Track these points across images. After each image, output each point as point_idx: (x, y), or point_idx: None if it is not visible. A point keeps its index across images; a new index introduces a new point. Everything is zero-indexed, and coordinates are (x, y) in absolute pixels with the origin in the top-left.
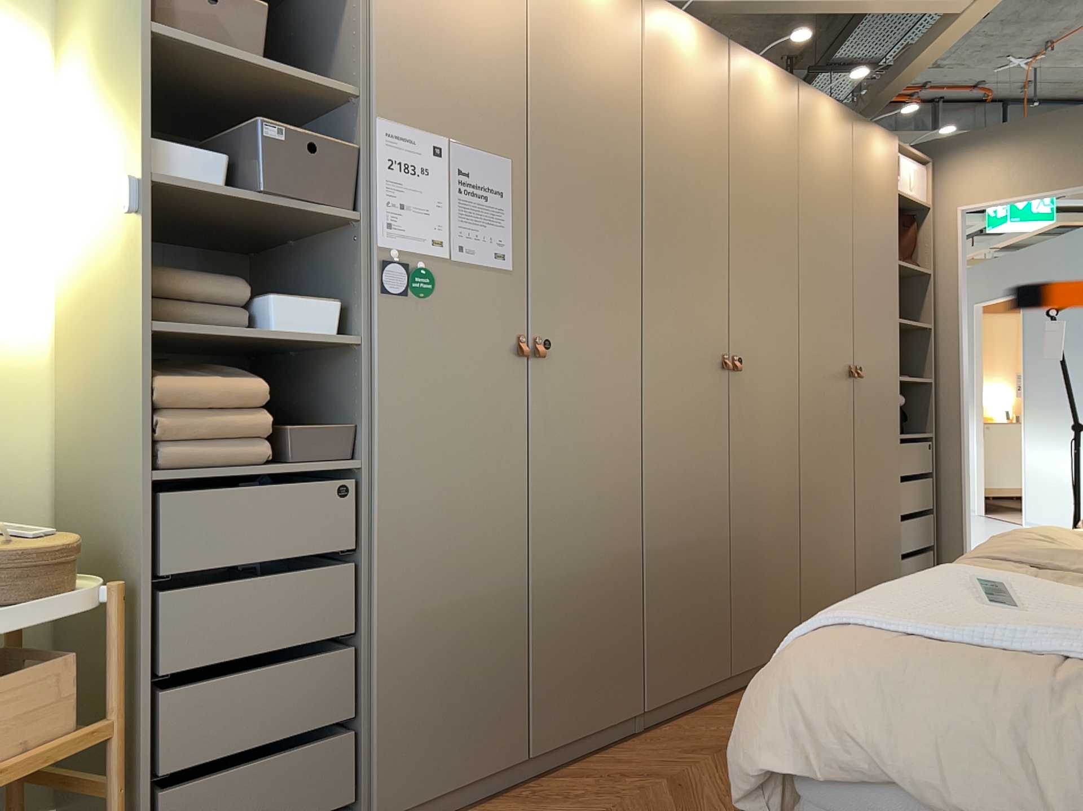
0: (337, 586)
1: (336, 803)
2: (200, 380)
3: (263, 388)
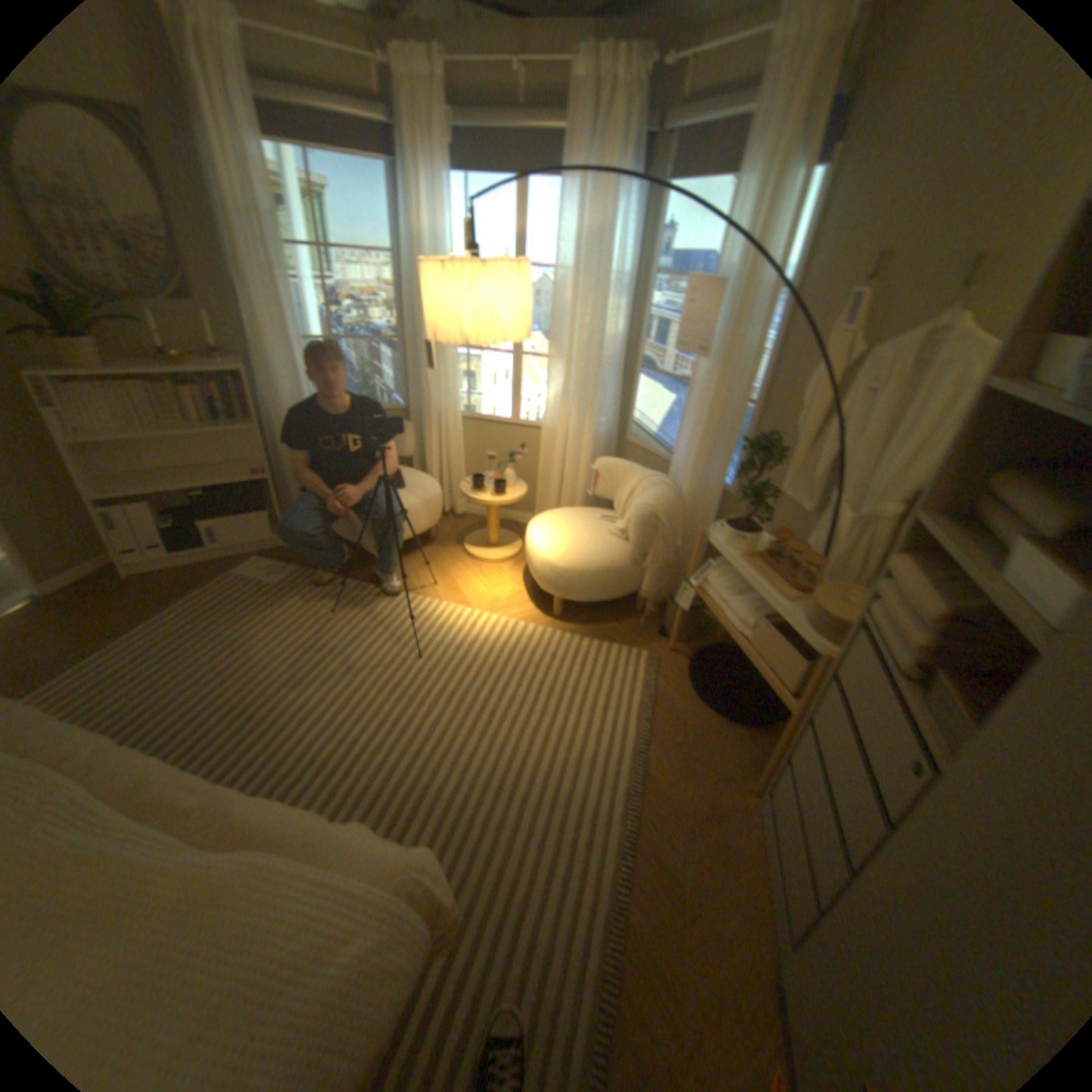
0: (870, 826)
1: (794, 925)
2: (922, 576)
3: (948, 620)
